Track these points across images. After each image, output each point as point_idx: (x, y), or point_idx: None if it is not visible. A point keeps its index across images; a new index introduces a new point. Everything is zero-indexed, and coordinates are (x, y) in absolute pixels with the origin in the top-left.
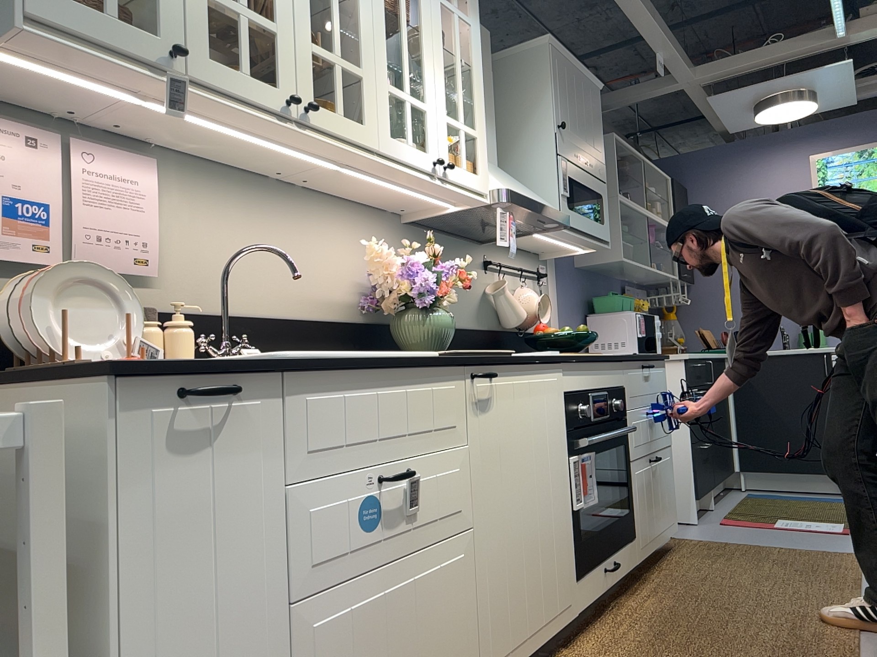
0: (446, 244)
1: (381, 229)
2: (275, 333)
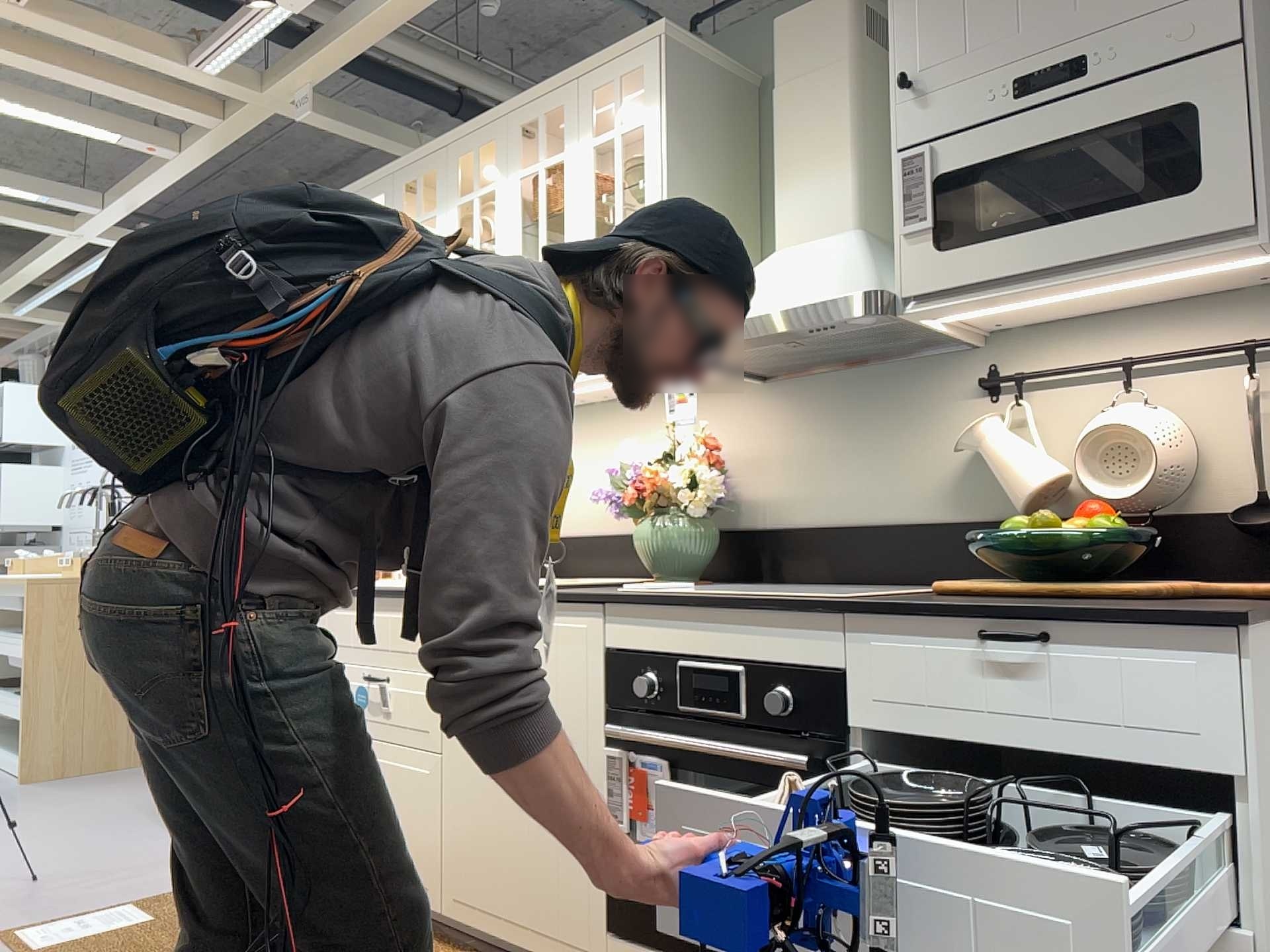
0: (856, 384)
1: (722, 405)
2: (589, 550)
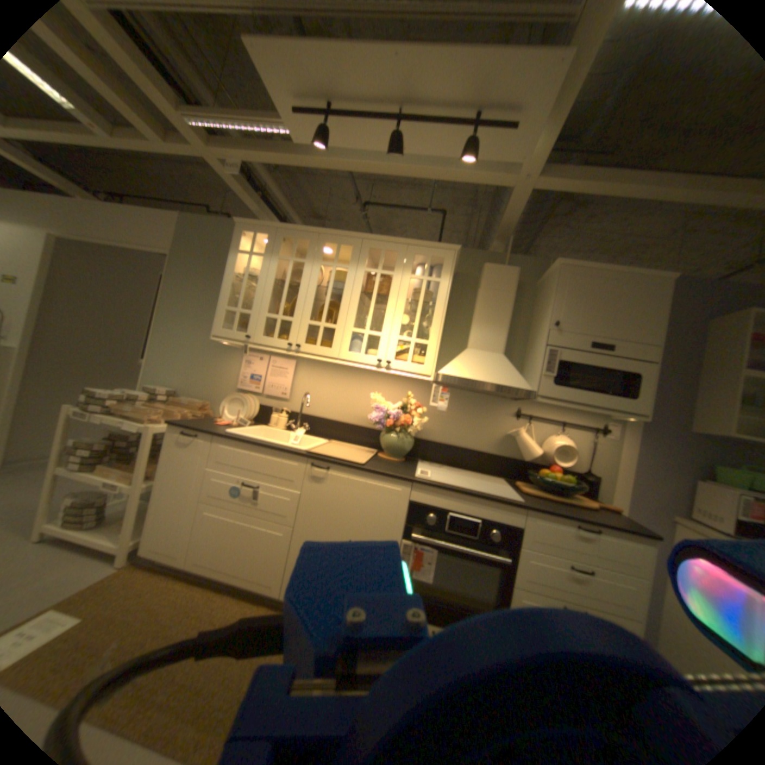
0: (470, 399)
1: (412, 387)
2: (332, 426)
